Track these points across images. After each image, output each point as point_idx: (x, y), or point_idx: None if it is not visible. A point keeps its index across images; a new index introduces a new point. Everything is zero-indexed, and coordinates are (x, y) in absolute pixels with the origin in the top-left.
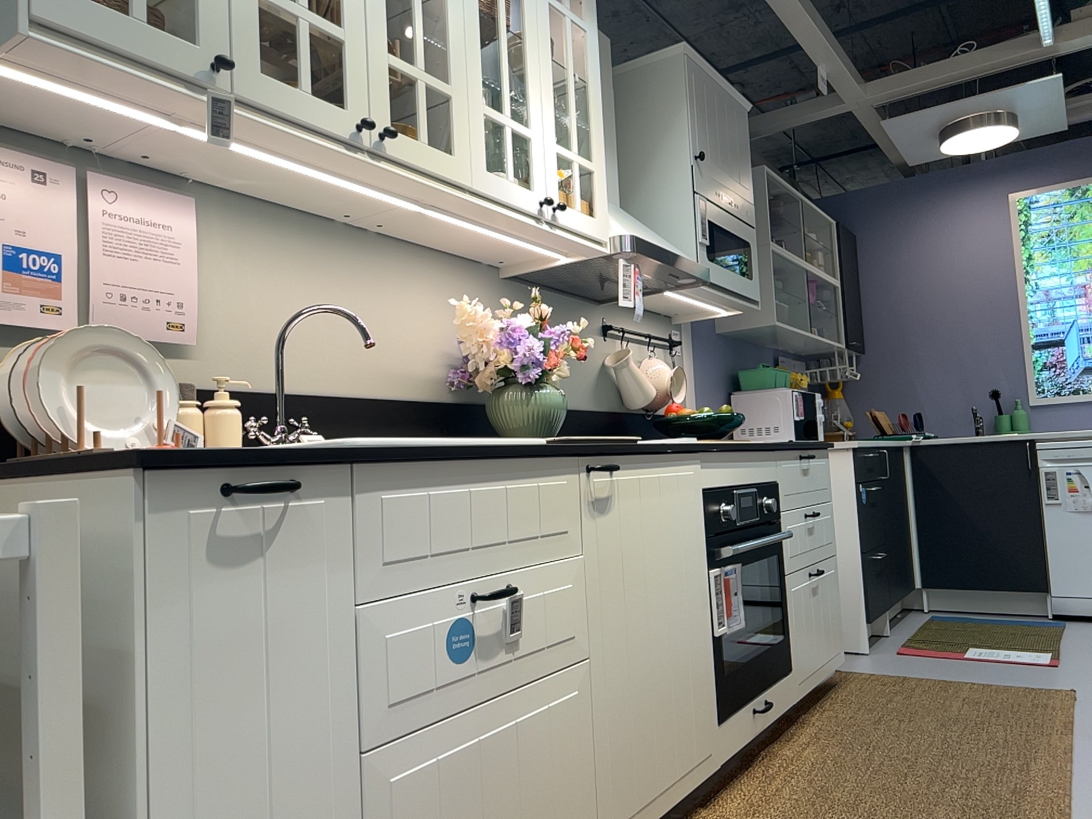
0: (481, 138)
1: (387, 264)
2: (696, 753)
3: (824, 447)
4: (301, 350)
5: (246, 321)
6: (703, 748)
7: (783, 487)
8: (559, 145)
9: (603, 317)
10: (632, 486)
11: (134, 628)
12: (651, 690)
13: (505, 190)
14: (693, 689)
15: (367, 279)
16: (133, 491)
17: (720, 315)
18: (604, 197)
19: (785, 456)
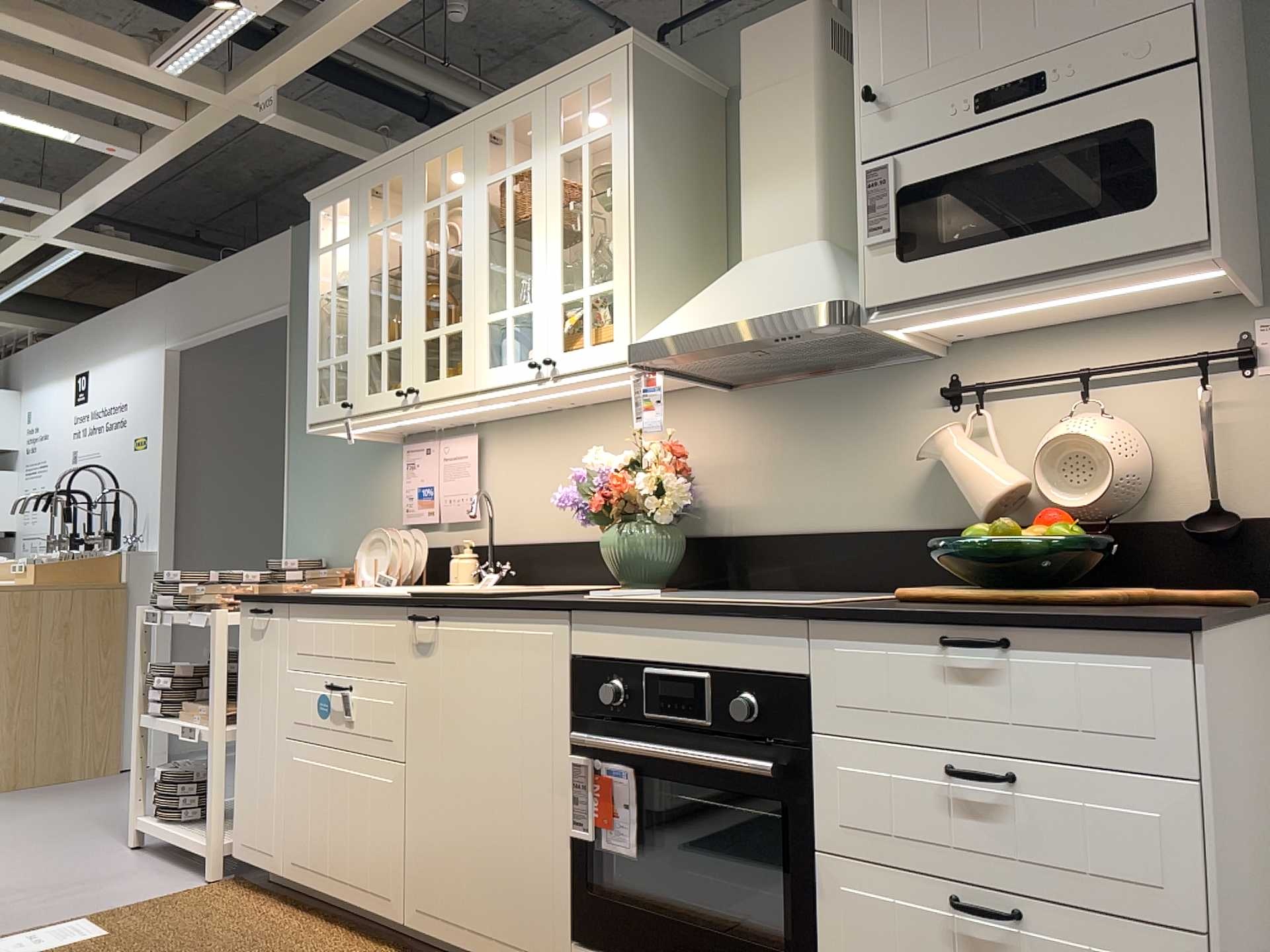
0: (483, 344)
1: (598, 425)
2: (525, 940)
3: (1081, 626)
4: (535, 511)
5: (507, 498)
6: (536, 944)
7: (829, 690)
8: (562, 293)
9: (942, 375)
10: (456, 637)
11: (240, 654)
12: (464, 829)
13: (500, 375)
14: (524, 869)
15: (582, 444)
16: (241, 608)
17: (1232, 279)
18: (622, 309)
19: (845, 633)
